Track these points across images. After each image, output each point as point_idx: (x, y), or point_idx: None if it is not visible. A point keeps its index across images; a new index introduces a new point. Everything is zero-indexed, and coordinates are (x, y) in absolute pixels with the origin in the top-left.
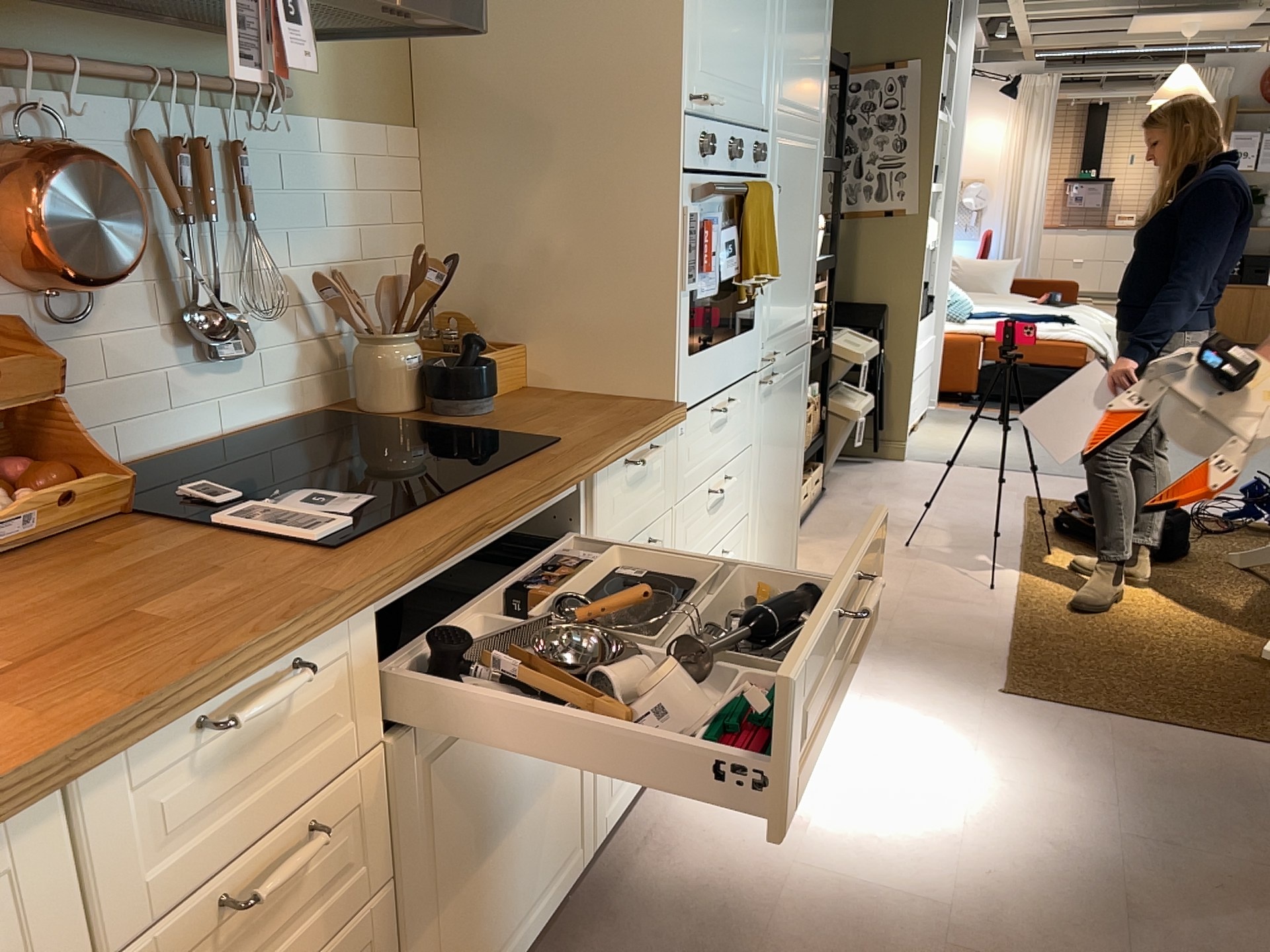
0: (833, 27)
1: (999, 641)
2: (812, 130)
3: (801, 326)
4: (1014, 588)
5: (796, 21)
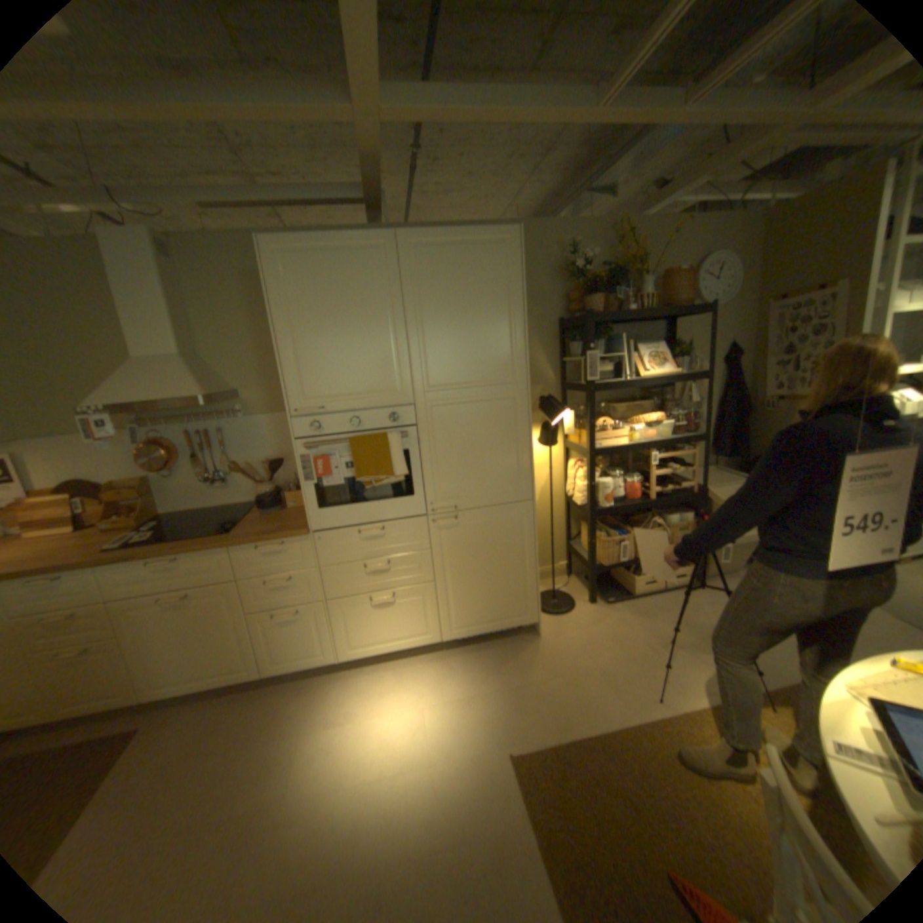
0: (526, 326)
1: (581, 735)
2: (494, 390)
3: (507, 492)
4: (678, 716)
5: (441, 344)
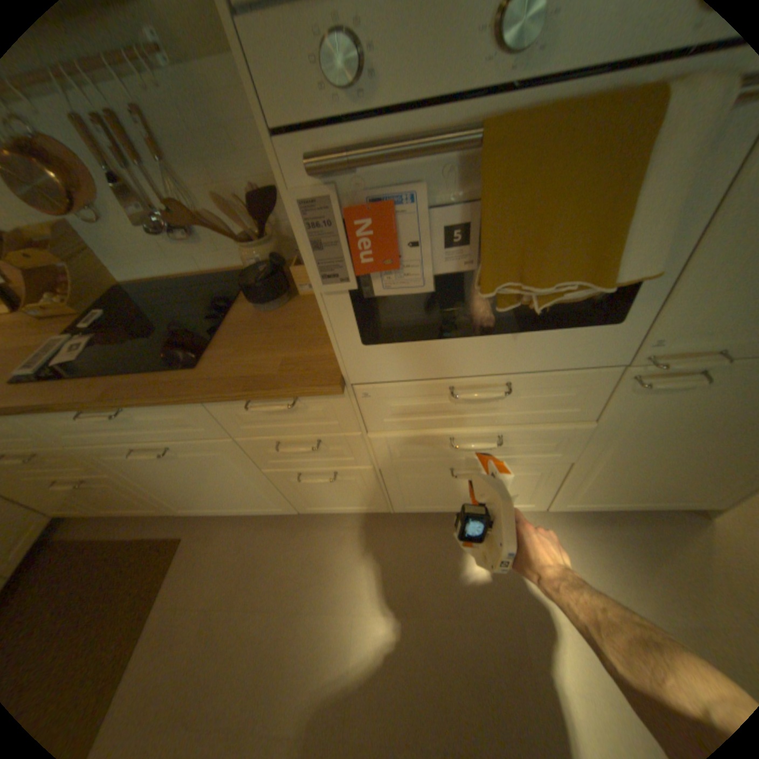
0: None
1: None
2: None
3: None
4: None
5: None
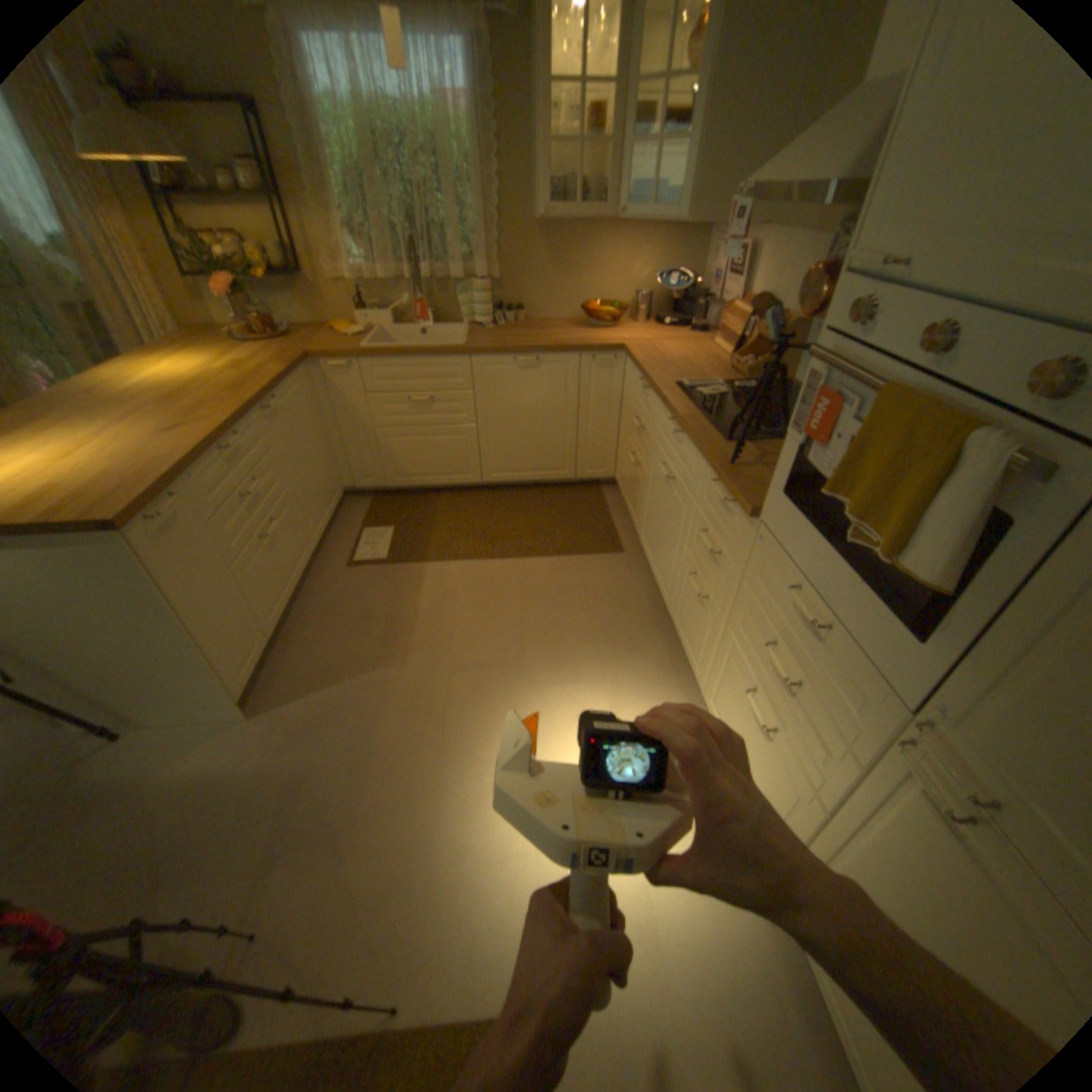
0: None
1: None
2: None
3: None
4: None
5: None
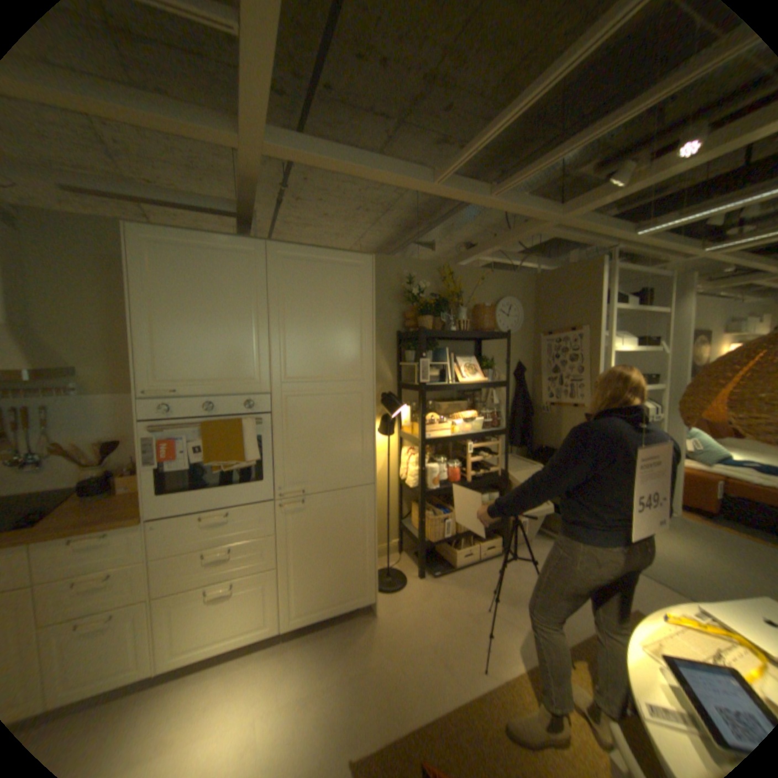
0: (375, 334)
1: (419, 721)
2: (345, 385)
3: (352, 477)
4: (501, 685)
5: (301, 341)
